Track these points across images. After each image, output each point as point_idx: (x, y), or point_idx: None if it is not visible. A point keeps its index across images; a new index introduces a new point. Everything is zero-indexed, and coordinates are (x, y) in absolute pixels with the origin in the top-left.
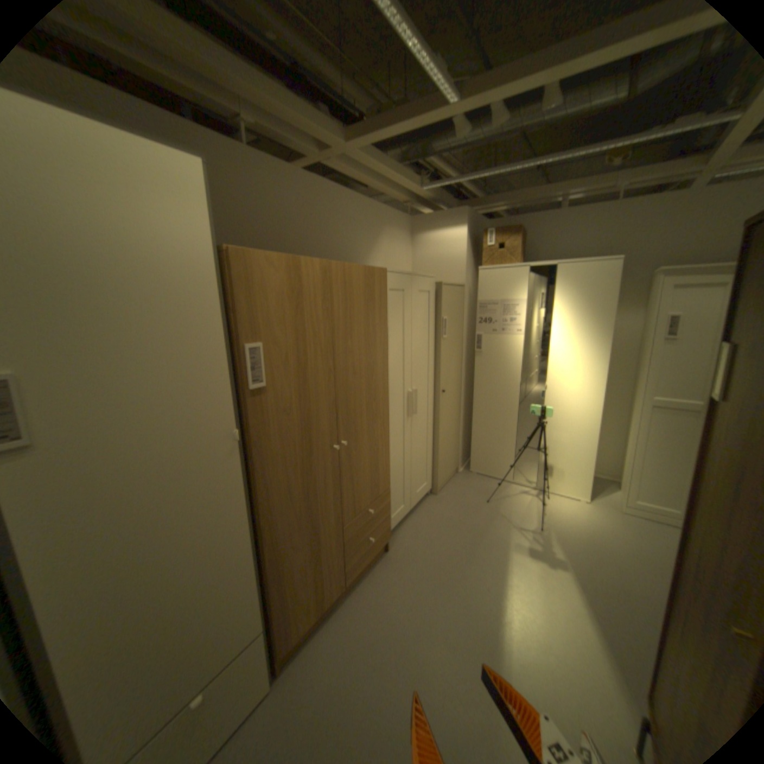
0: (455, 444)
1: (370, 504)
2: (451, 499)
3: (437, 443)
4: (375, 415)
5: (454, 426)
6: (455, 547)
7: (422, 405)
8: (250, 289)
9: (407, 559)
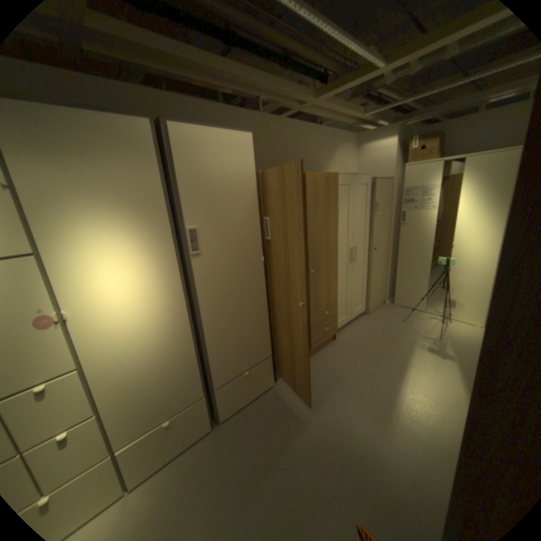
0: (383, 284)
1: (325, 309)
2: (378, 318)
3: (370, 282)
4: (329, 258)
5: (383, 272)
6: (378, 342)
7: (360, 256)
8: (269, 191)
9: (347, 344)
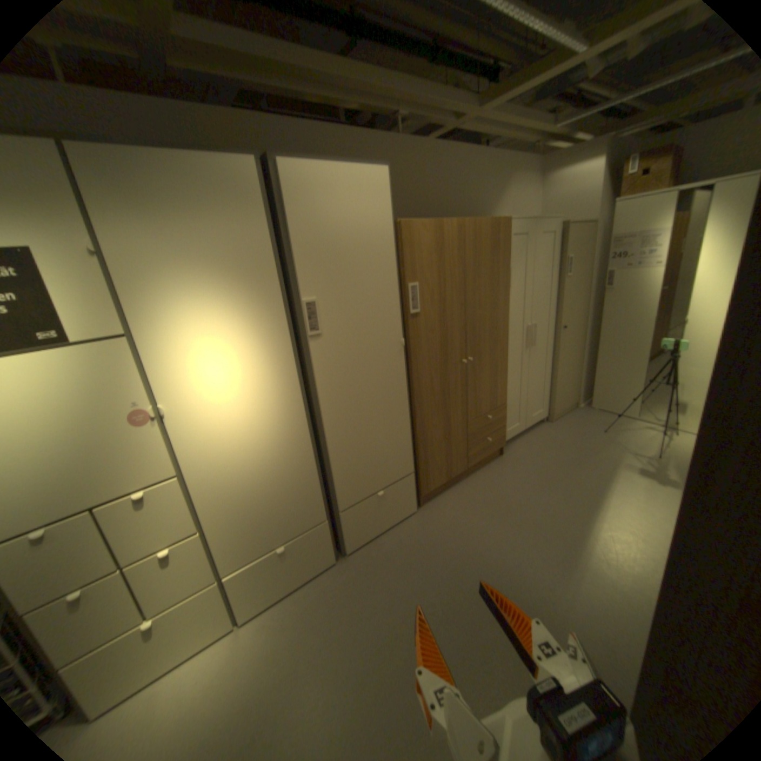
0: (577, 379)
1: (489, 412)
2: (567, 427)
3: (555, 375)
4: (496, 341)
5: (576, 362)
6: (564, 459)
7: (542, 339)
8: (411, 247)
9: (519, 461)
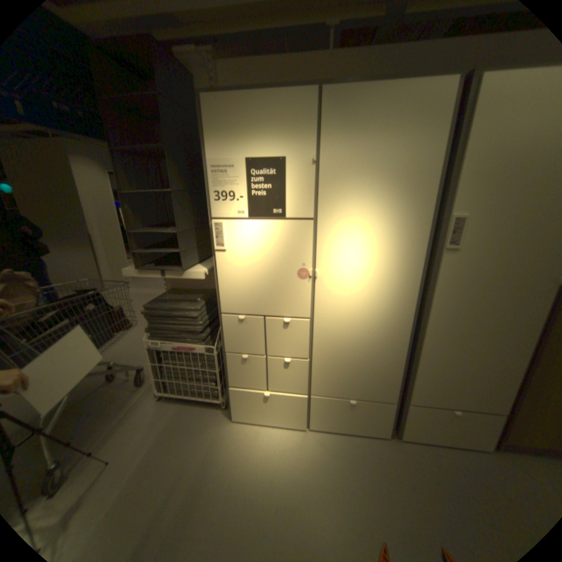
0: None
1: None
2: None
3: None
4: None
5: None
6: None
7: None
8: None
9: None
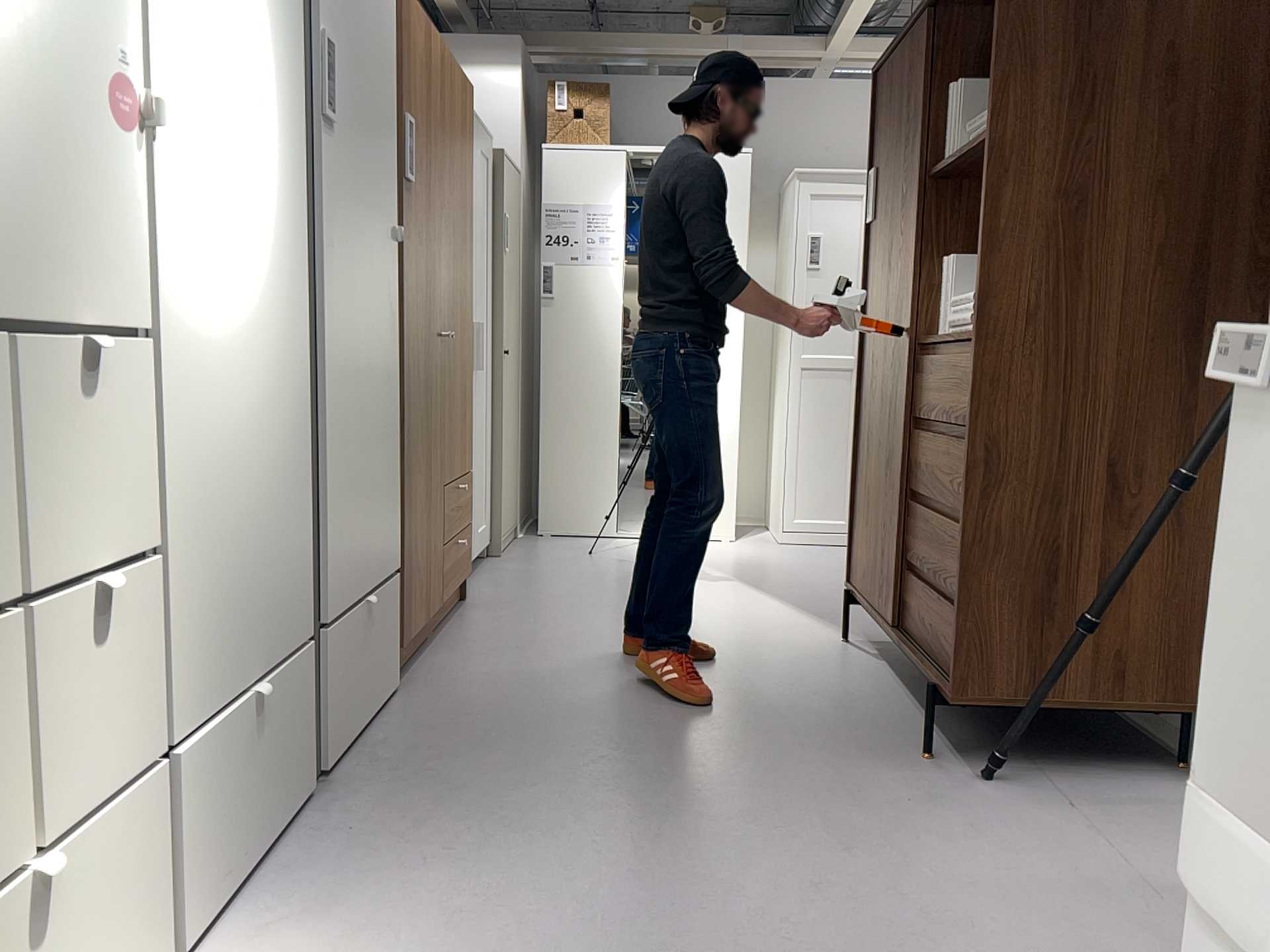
0: (515, 472)
1: (459, 476)
2: (528, 558)
3: (499, 449)
4: (464, 320)
5: (514, 433)
6: (571, 586)
7: (482, 362)
8: (408, 42)
9: (504, 601)
